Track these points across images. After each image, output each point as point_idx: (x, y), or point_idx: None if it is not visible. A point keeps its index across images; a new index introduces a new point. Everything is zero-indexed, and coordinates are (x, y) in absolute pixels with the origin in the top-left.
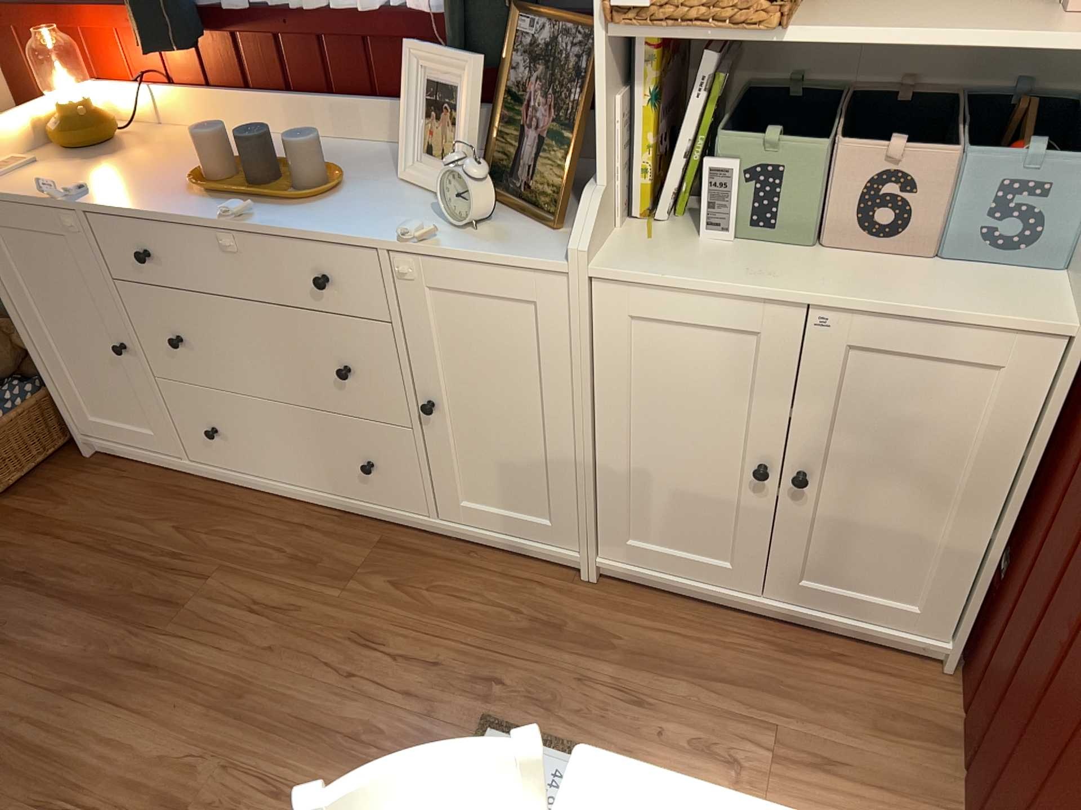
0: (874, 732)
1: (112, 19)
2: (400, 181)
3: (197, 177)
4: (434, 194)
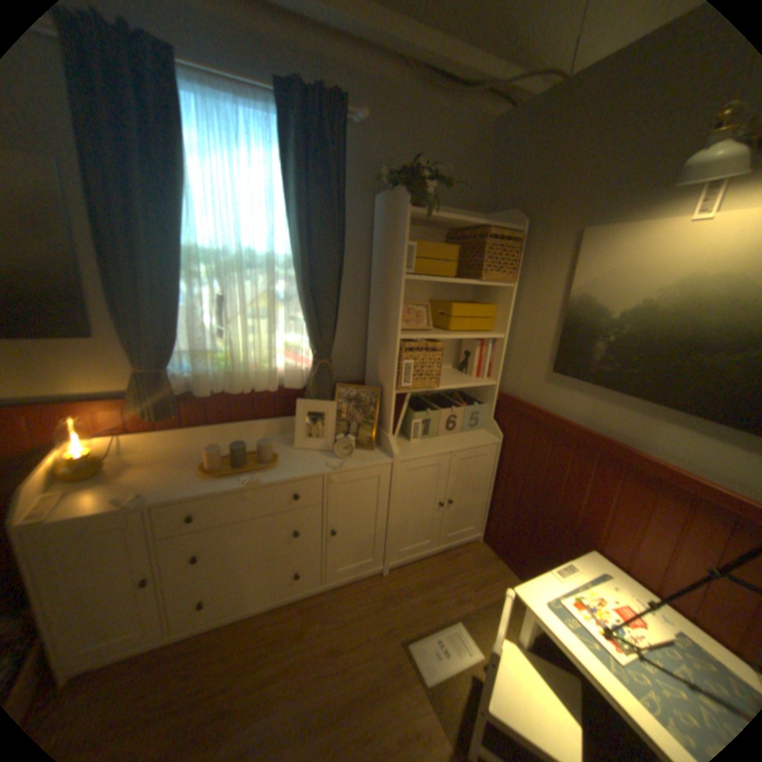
0: (483, 570)
1: (94, 409)
2: (294, 451)
3: (205, 473)
4: (316, 452)
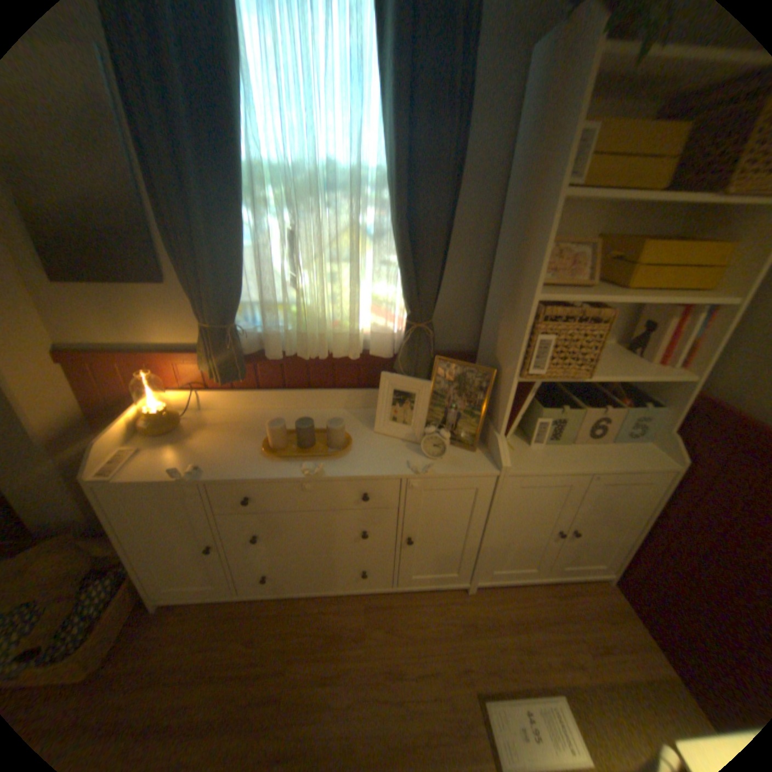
0: (611, 628)
1: (174, 359)
2: (375, 434)
3: (269, 449)
4: (400, 440)
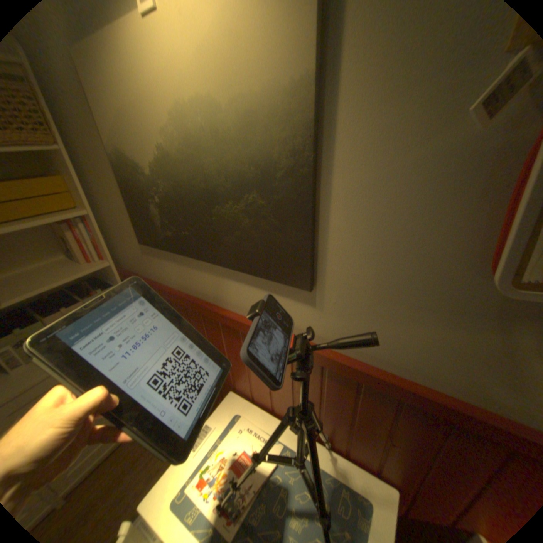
0: None
1: None
2: None
3: None
4: None
